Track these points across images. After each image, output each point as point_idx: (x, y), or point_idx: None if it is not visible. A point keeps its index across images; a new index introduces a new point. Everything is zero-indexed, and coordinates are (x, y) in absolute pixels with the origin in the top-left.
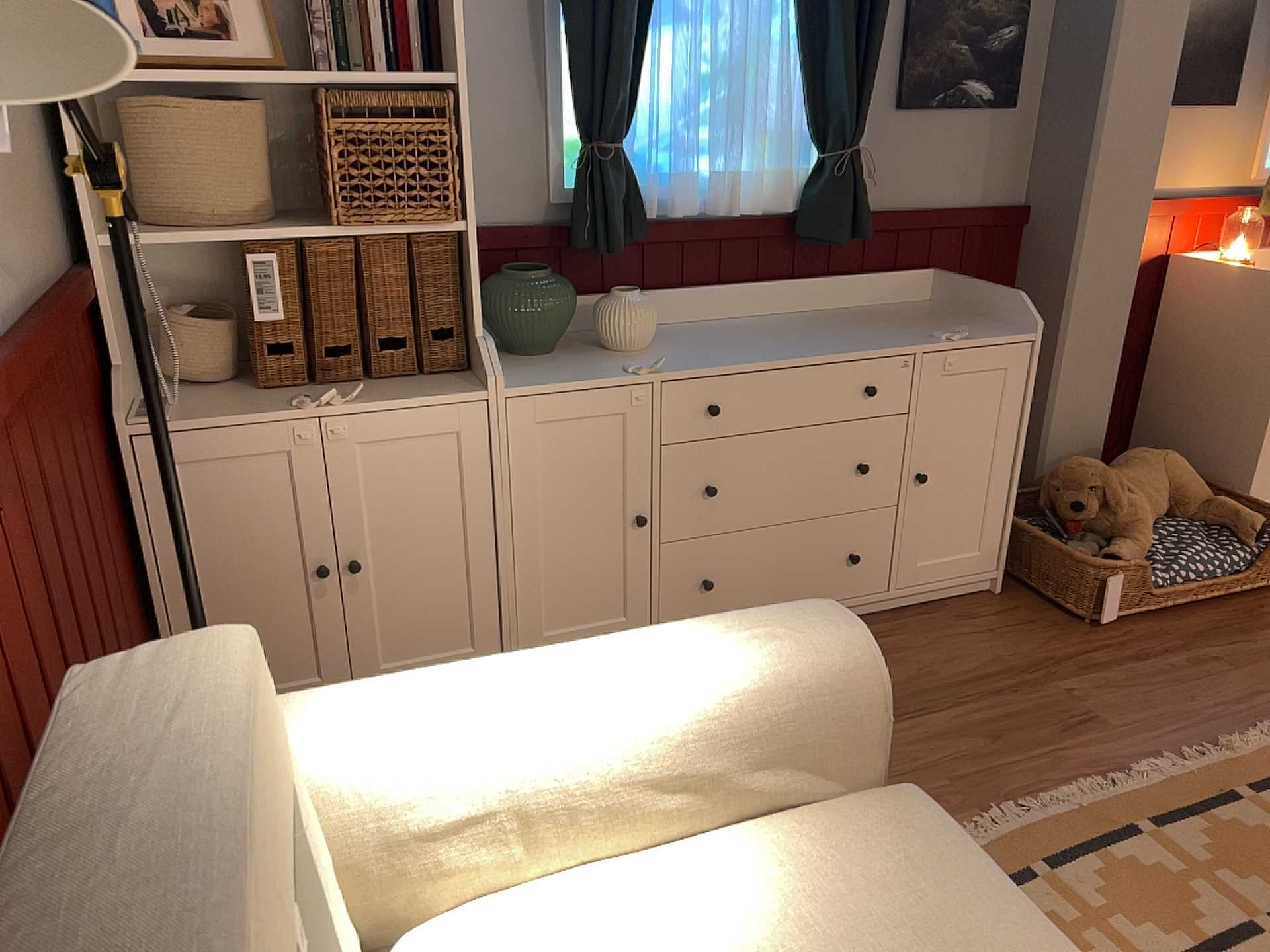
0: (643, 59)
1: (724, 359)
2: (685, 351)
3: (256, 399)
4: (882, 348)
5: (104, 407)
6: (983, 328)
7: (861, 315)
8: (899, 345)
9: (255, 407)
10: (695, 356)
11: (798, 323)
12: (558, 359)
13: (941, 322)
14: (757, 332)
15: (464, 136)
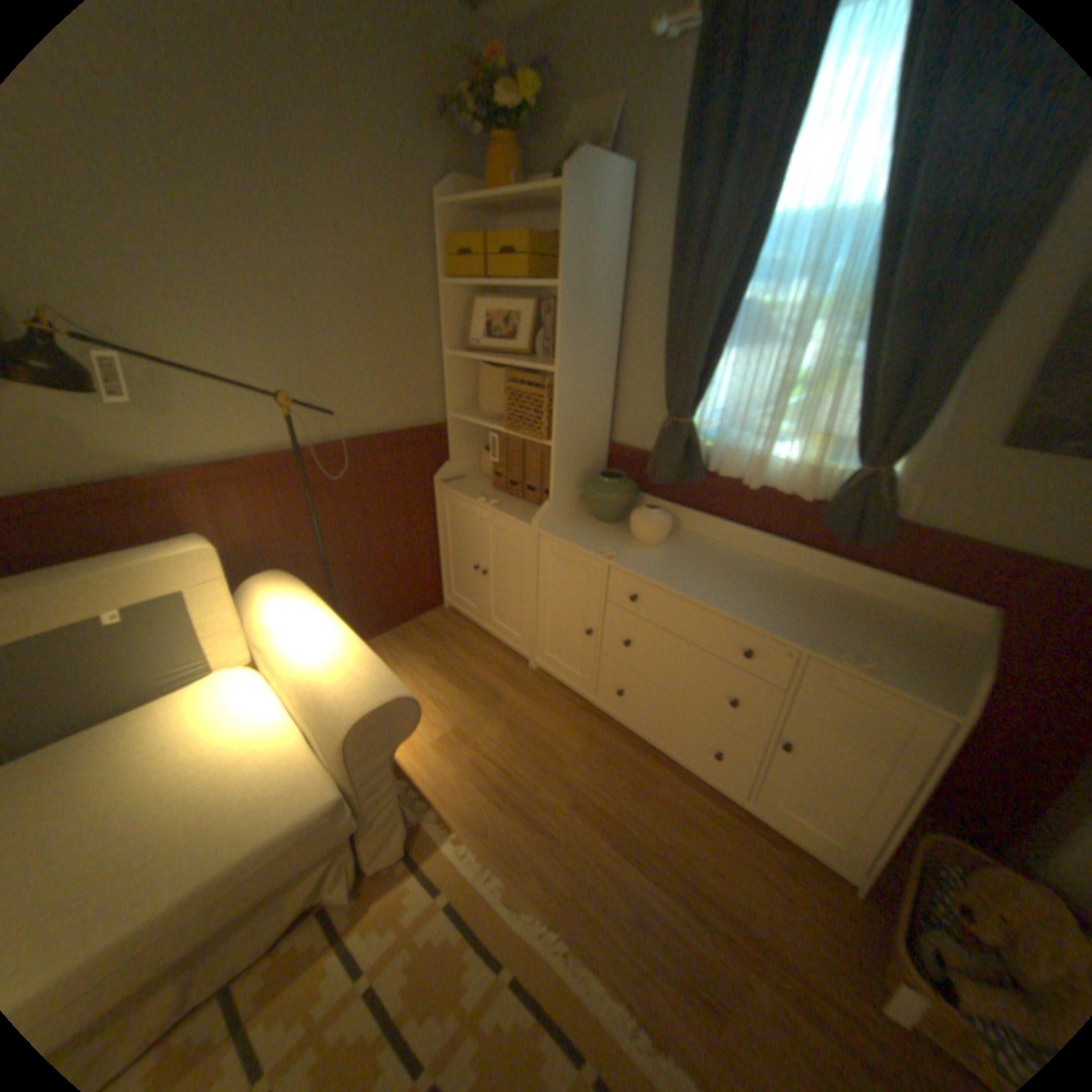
0: (719, 366)
1: (661, 573)
2: (662, 558)
3: (484, 490)
4: (776, 631)
5: (433, 473)
6: (927, 679)
7: (858, 606)
8: (795, 638)
9: (474, 493)
10: (656, 563)
11: (791, 583)
12: (602, 529)
13: (908, 651)
14: (741, 572)
15: (564, 399)
